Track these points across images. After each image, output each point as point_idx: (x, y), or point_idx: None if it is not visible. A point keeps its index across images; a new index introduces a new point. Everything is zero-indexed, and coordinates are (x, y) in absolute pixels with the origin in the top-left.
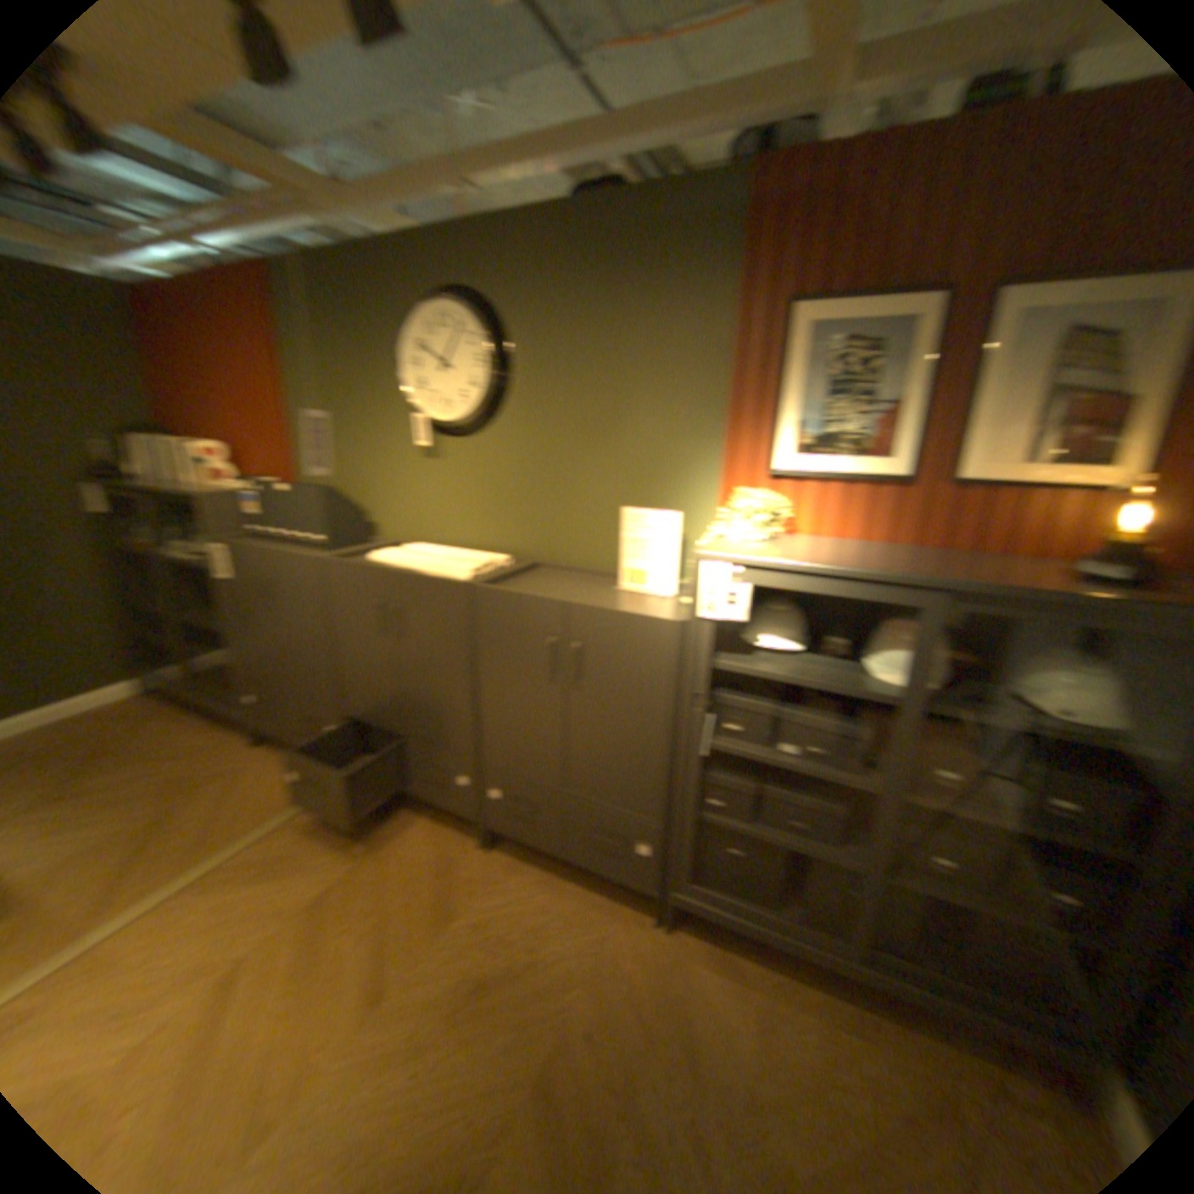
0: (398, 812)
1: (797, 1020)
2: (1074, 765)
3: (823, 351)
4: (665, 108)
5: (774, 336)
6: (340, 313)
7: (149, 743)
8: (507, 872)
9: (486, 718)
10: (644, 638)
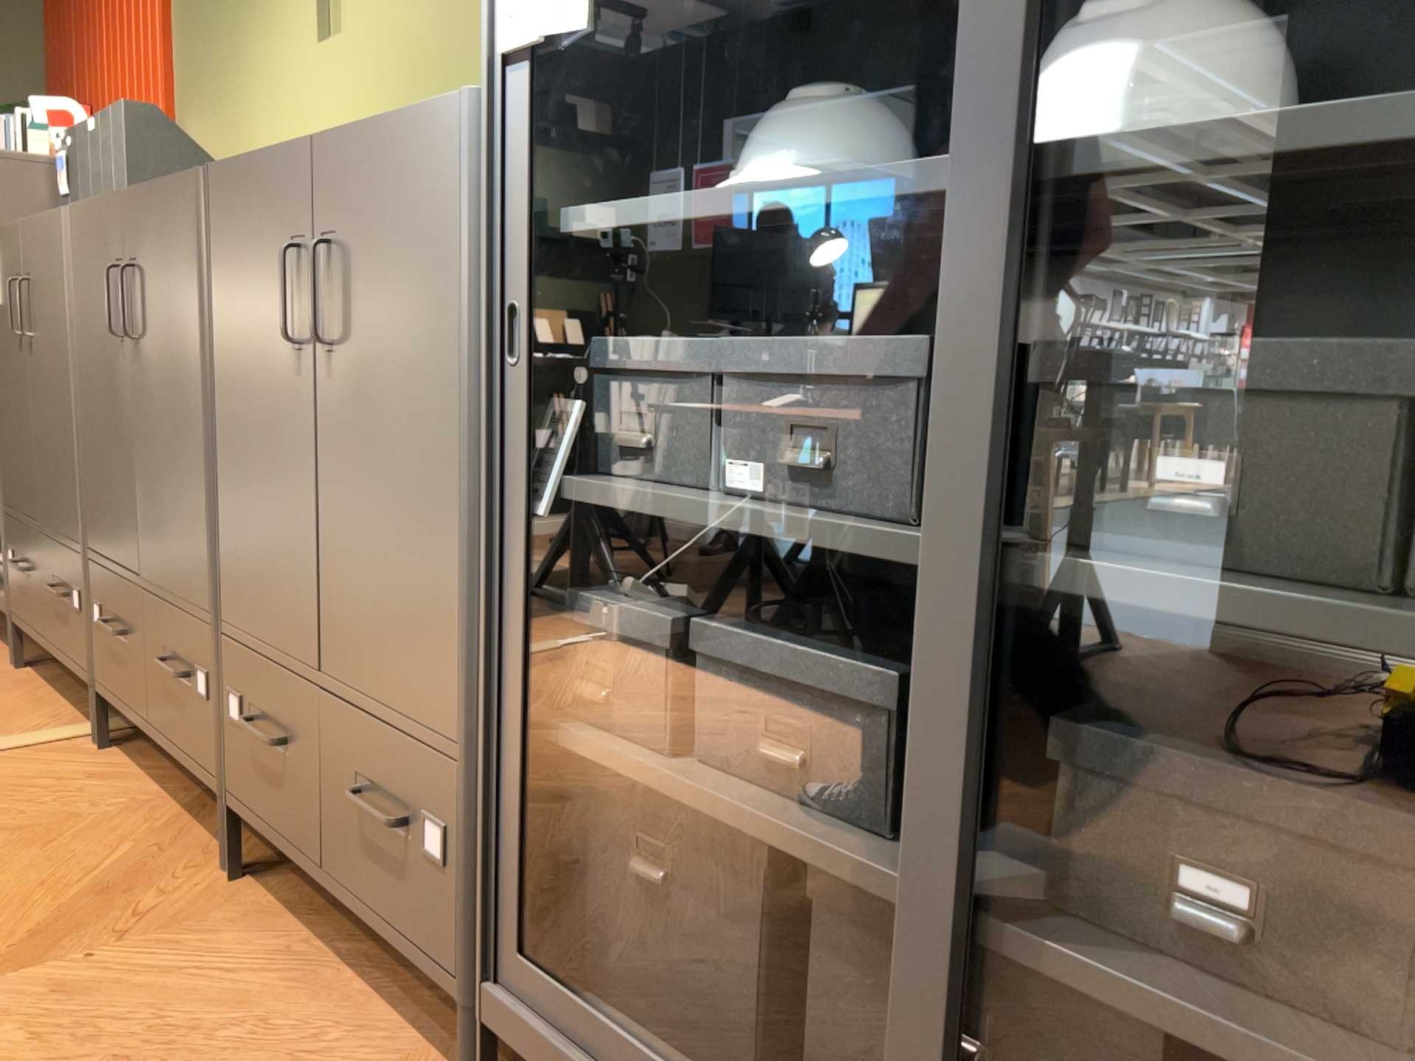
0: (151, 788)
1: None
2: None
3: None
4: None
5: None
6: None
7: None
8: (246, 923)
9: (226, 501)
10: (421, 164)
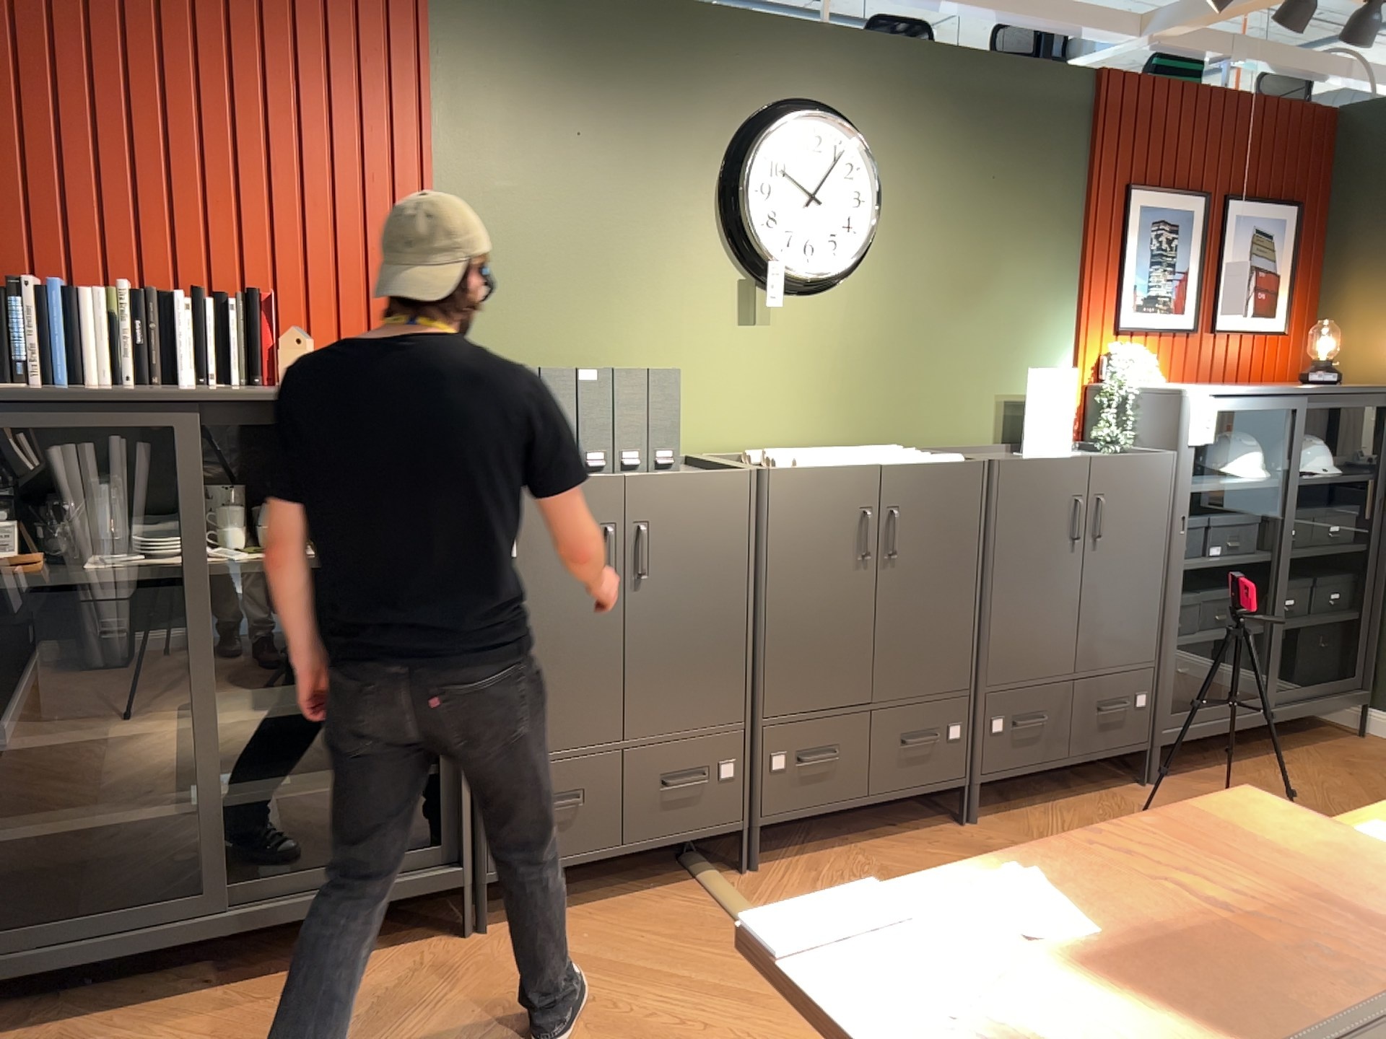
0: (837, 850)
1: (1265, 773)
2: (1326, 504)
3: (1149, 230)
4: (1049, 7)
5: (1117, 214)
6: (616, 96)
7: (255, 1036)
8: (1016, 820)
9: (1001, 623)
10: (1155, 474)
